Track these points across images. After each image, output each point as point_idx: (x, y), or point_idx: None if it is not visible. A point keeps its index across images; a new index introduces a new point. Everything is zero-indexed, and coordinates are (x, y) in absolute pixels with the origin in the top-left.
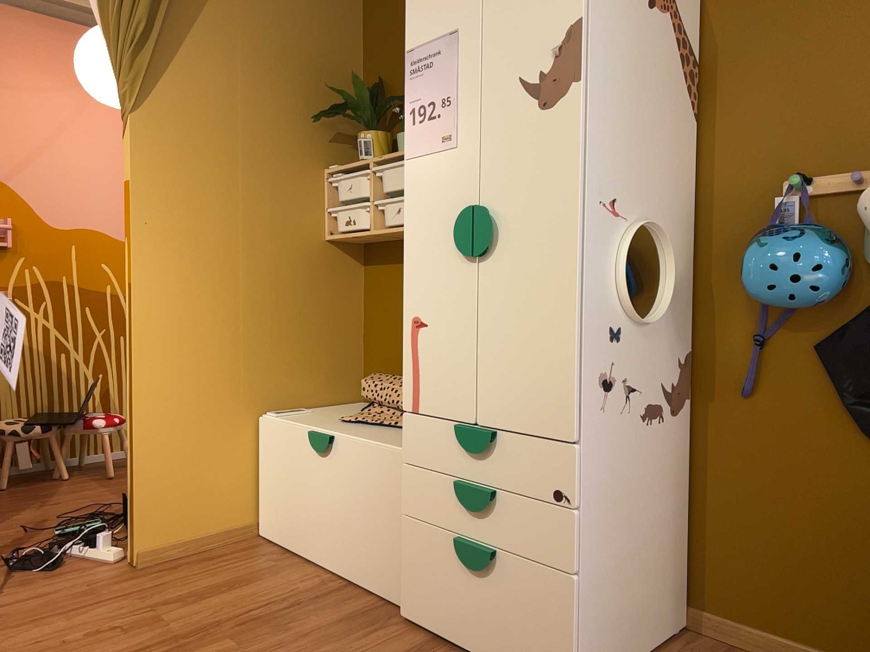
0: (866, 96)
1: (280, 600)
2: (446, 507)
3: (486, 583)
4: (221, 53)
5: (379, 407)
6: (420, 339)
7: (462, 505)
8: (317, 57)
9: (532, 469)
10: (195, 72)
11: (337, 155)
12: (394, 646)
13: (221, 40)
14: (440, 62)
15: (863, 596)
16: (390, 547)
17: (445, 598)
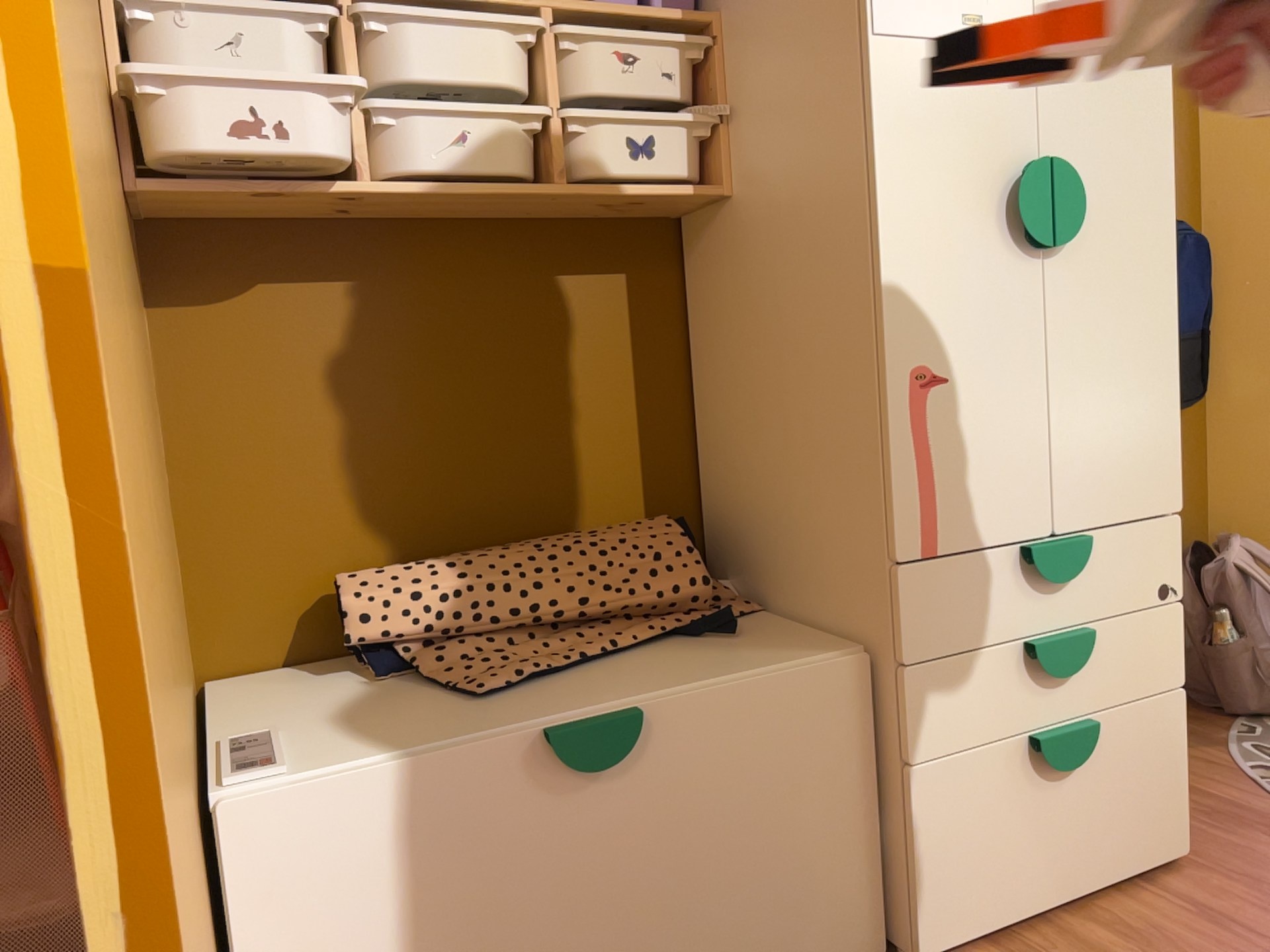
0: None
1: None
2: (1005, 696)
3: (1077, 777)
4: None
5: (461, 641)
6: (937, 409)
7: (1052, 674)
8: None
9: (1132, 567)
10: None
11: None
12: None
13: None
14: None
15: None
16: (838, 861)
17: (1013, 852)
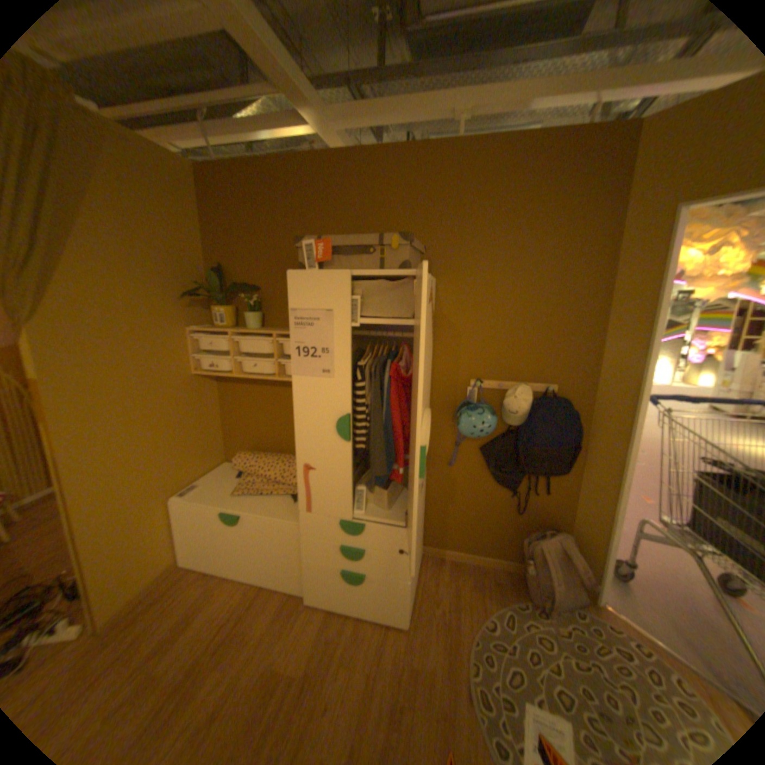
0: (505, 350)
1: (226, 621)
2: (332, 557)
3: (359, 589)
4: (95, 256)
5: (251, 477)
6: (311, 477)
7: (345, 559)
8: (169, 247)
9: (386, 541)
10: (75, 276)
11: (192, 316)
12: (310, 629)
13: (93, 244)
14: (319, 326)
15: (490, 536)
16: (289, 571)
17: (333, 596)
